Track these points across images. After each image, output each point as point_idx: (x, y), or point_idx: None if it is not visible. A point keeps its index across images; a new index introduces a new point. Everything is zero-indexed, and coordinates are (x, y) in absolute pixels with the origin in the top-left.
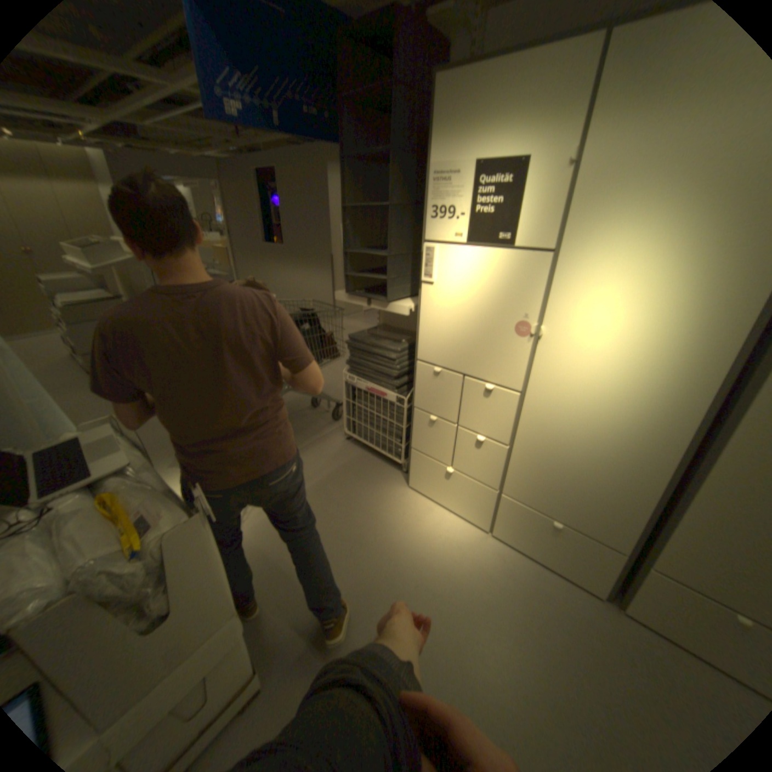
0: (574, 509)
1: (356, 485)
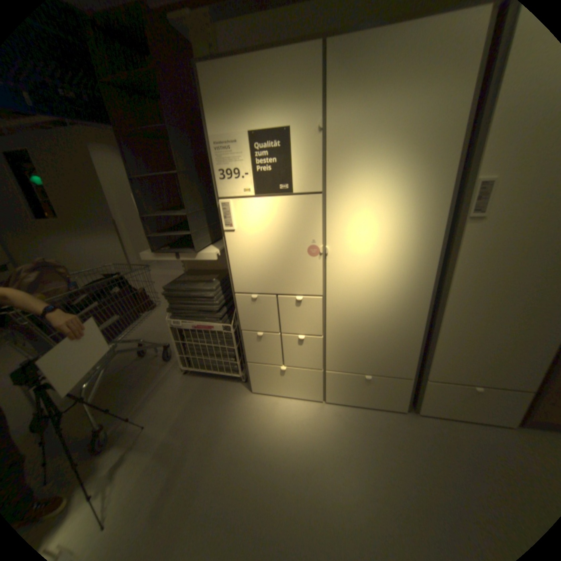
0: (375, 363)
1: (208, 412)
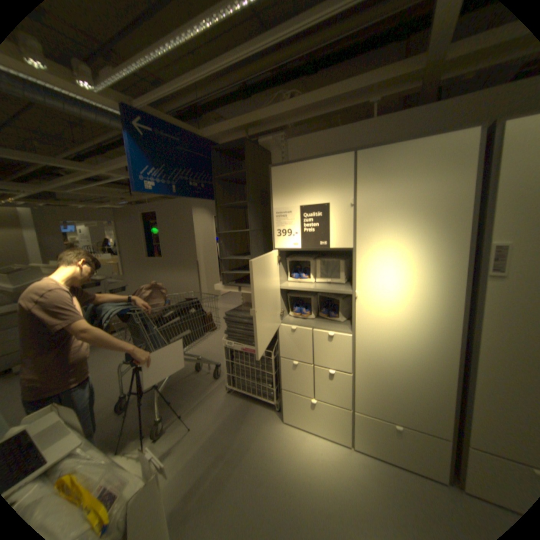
0: (406, 413)
1: (242, 431)
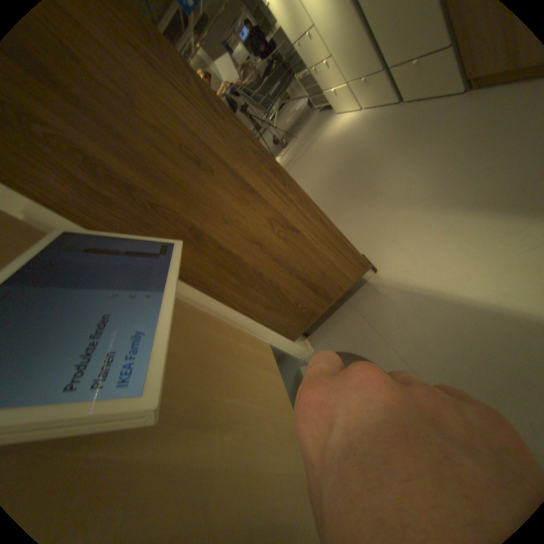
0: (359, 63)
1: (317, 126)
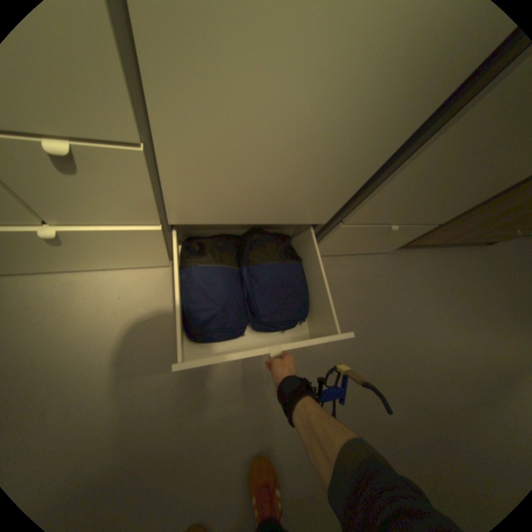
0: (275, 204)
1: None
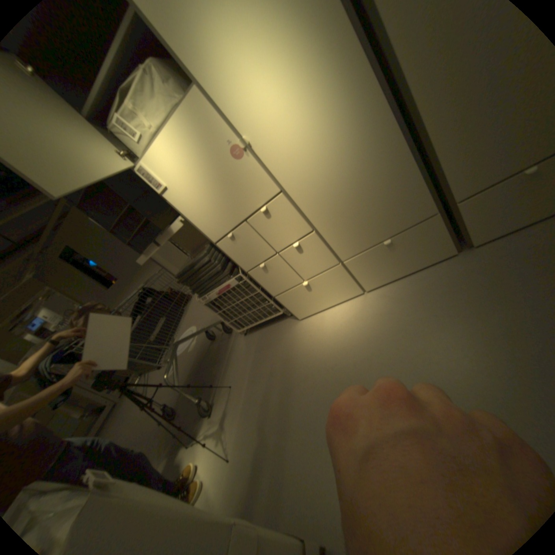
0: (384, 222)
1: (272, 353)
